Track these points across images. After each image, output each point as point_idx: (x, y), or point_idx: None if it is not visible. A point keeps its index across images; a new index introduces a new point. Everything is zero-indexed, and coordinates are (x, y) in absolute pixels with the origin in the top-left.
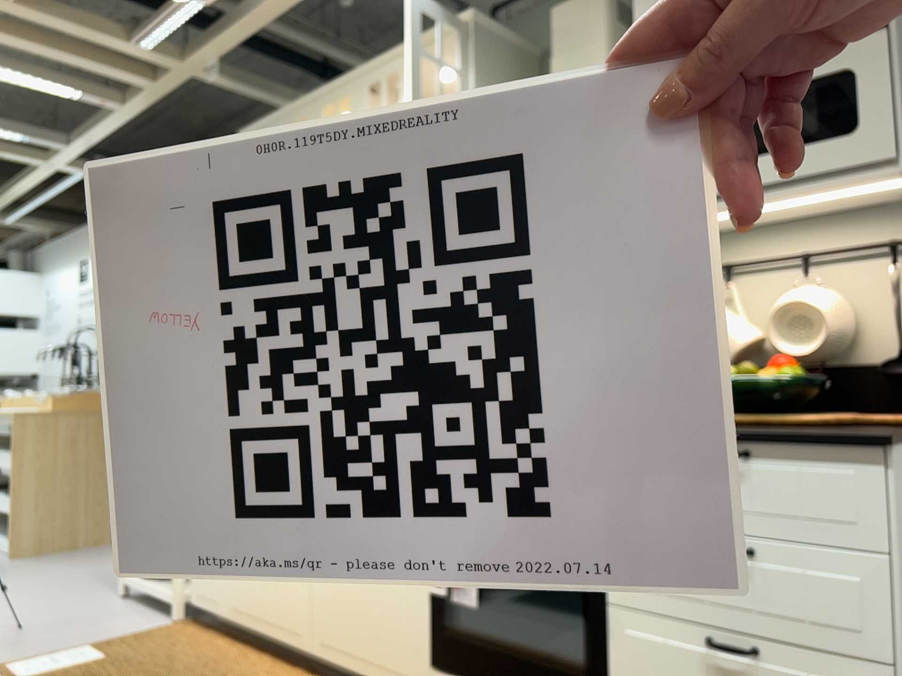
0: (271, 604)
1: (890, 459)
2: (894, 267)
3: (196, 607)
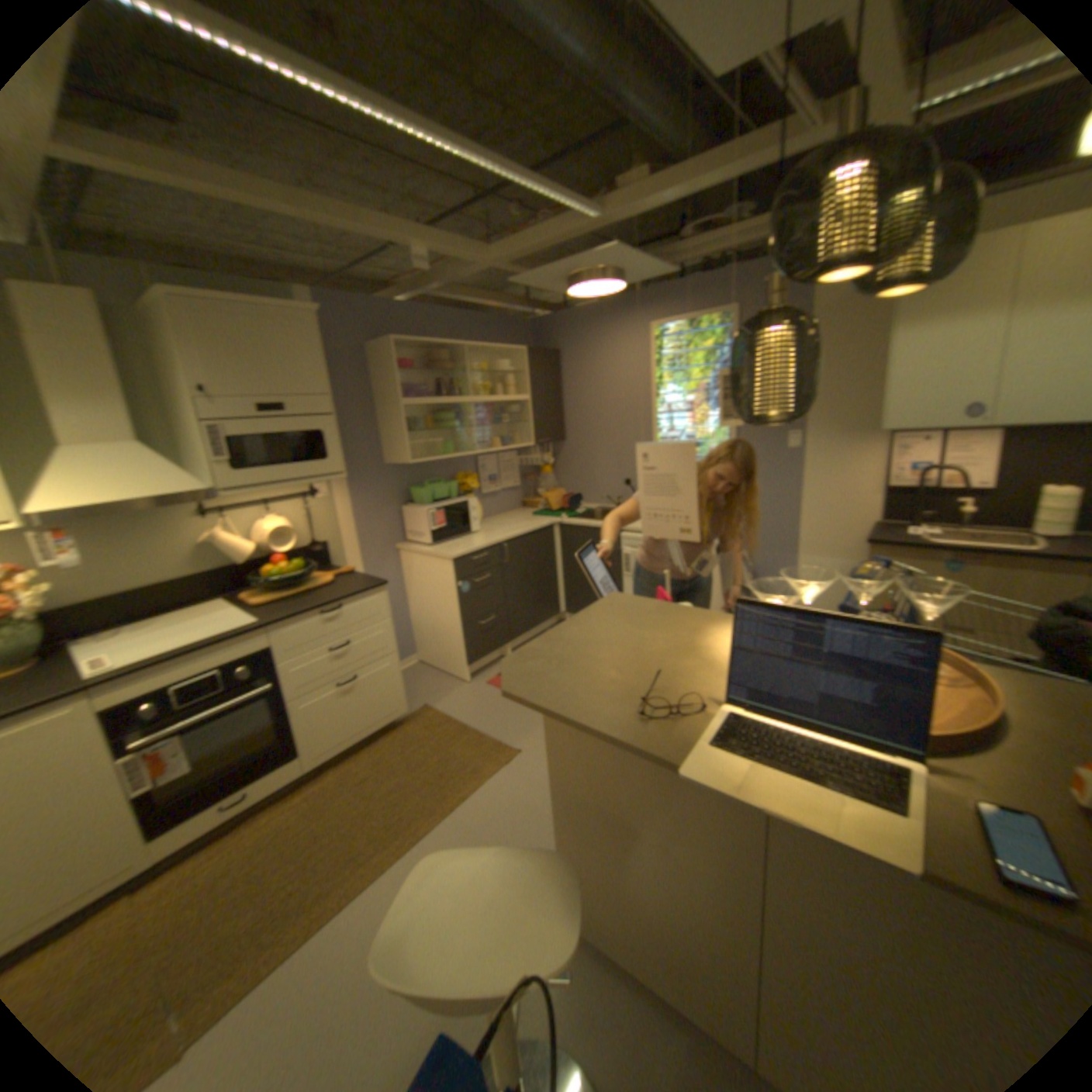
0: None
1: (382, 592)
2: (301, 506)
3: None
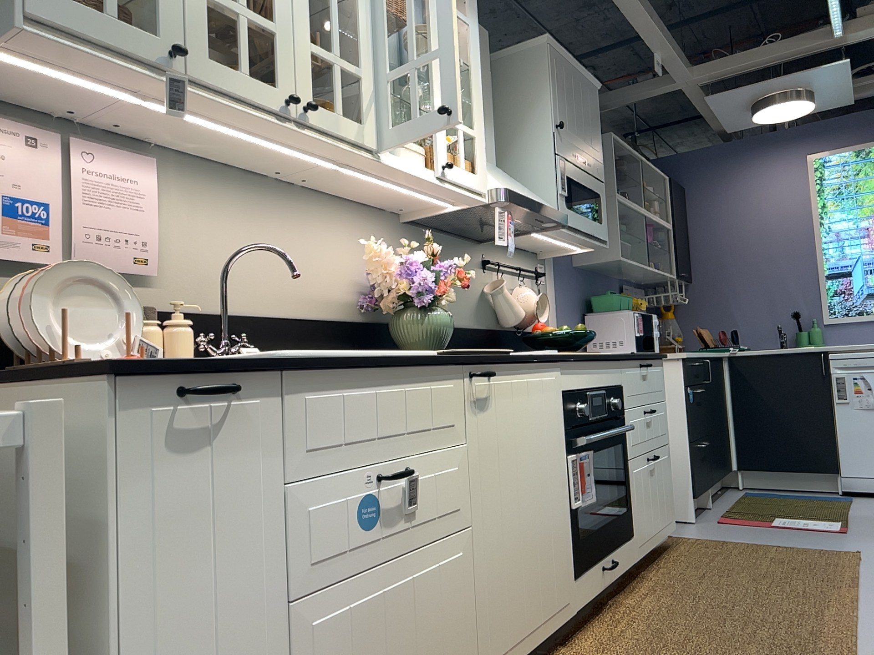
0: None
1: (664, 363)
2: (536, 284)
3: None
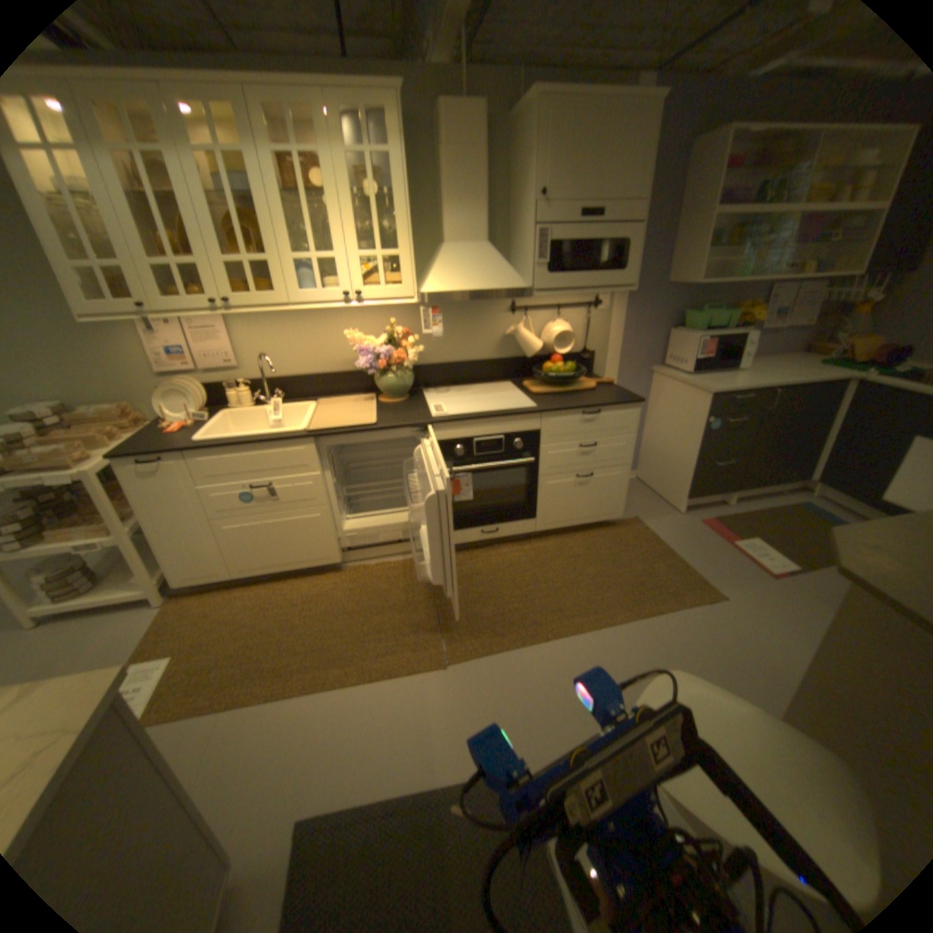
0: (292, 554)
1: (640, 407)
2: (586, 314)
3: (185, 589)
